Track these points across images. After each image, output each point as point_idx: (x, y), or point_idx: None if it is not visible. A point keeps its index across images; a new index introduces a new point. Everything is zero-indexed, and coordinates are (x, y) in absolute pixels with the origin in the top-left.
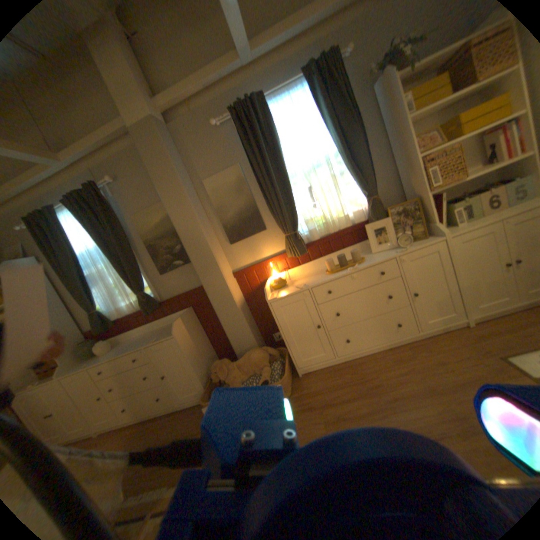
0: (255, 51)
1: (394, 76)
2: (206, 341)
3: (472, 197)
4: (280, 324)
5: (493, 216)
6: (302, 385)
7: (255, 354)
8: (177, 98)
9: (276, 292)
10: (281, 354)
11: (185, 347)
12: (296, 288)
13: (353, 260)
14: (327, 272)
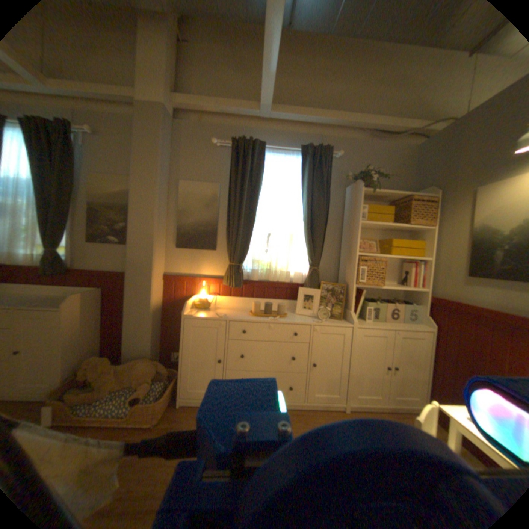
0: (274, 115)
1: (362, 190)
2: (96, 333)
3: (382, 303)
4: (184, 344)
5: (391, 325)
6: (174, 418)
7: (142, 366)
8: (195, 108)
9: (196, 311)
10: (170, 377)
11: (68, 329)
12: (216, 316)
13: (277, 313)
14: (251, 314)
